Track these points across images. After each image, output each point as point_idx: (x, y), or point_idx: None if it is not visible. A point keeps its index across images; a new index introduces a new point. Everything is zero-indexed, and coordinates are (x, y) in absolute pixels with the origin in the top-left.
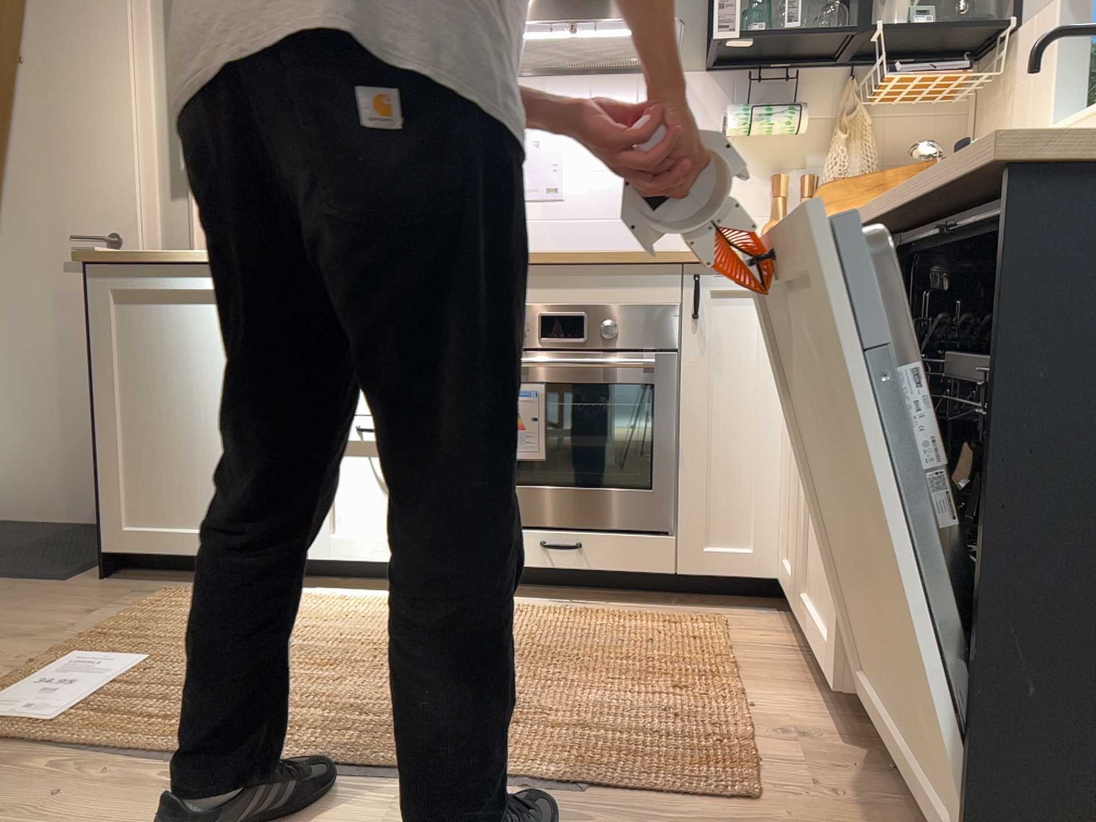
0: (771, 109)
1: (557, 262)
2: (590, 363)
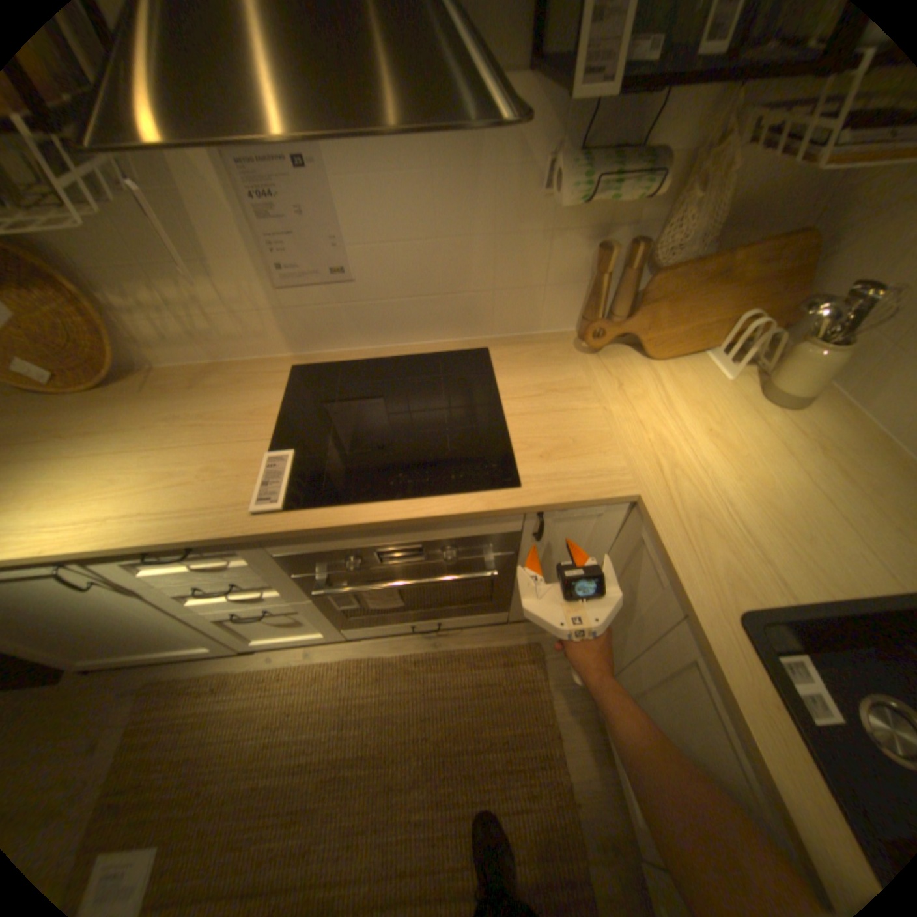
0: (627, 168)
1: (382, 526)
2: (434, 582)
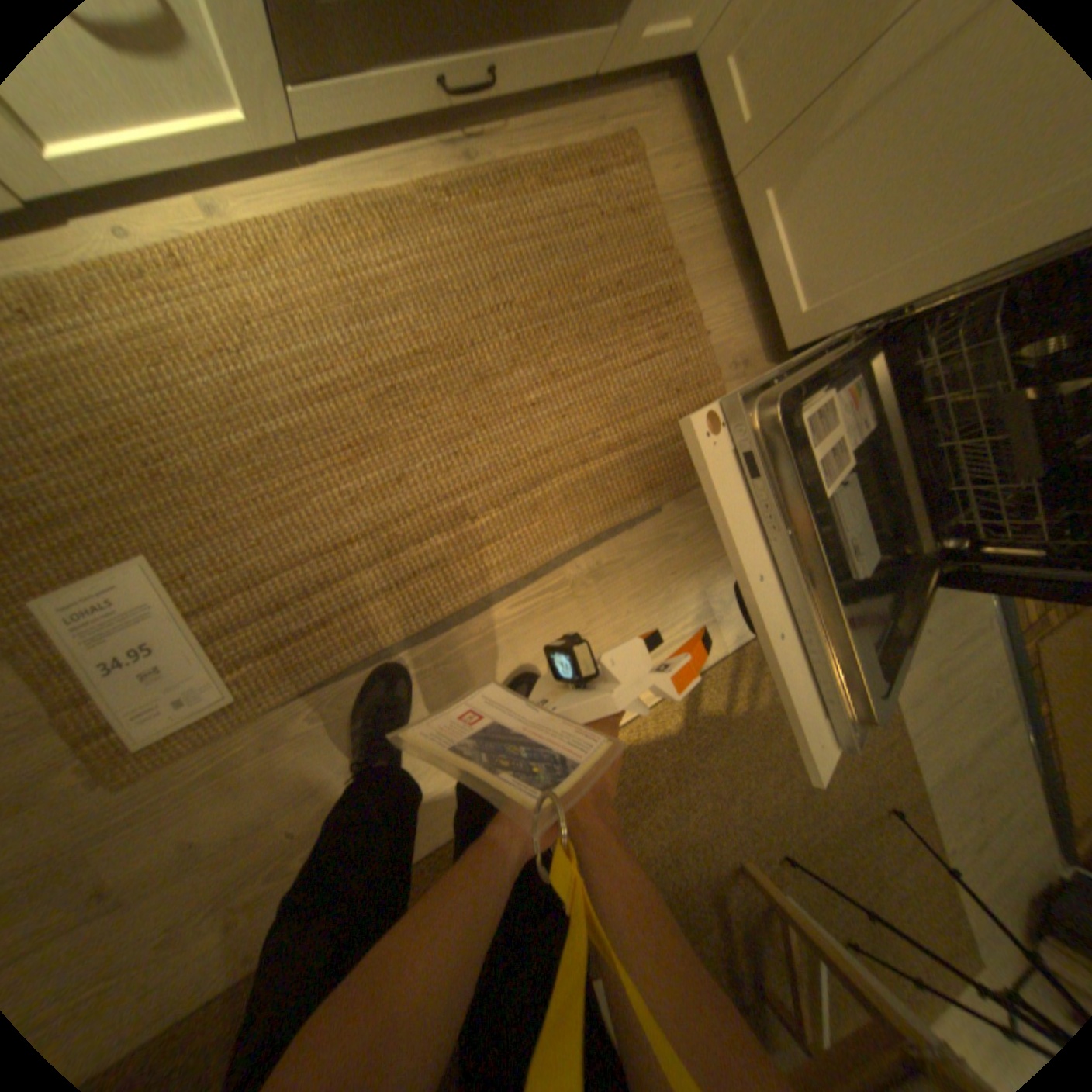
0: None
1: None
2: None
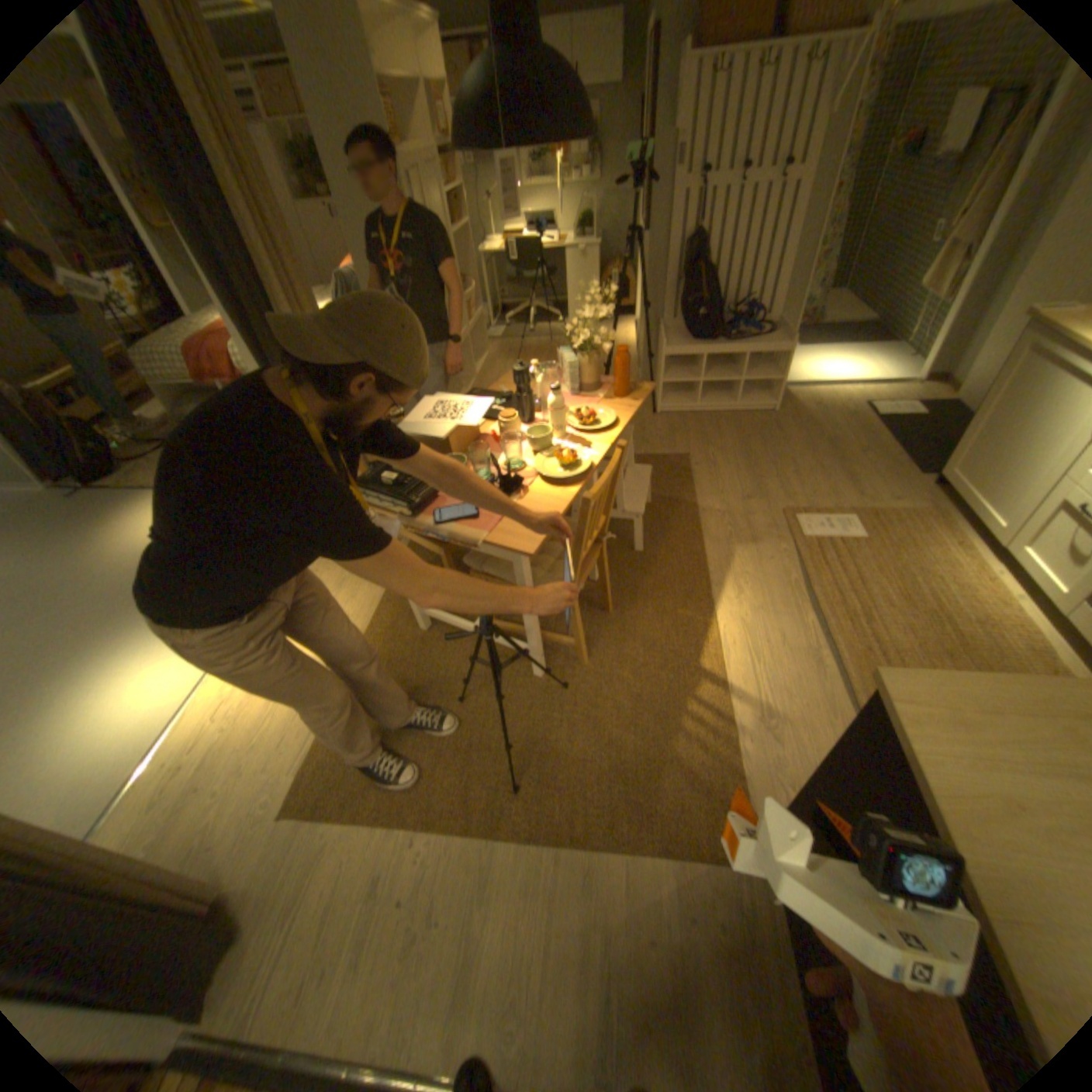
0: None
1: None
2: None
